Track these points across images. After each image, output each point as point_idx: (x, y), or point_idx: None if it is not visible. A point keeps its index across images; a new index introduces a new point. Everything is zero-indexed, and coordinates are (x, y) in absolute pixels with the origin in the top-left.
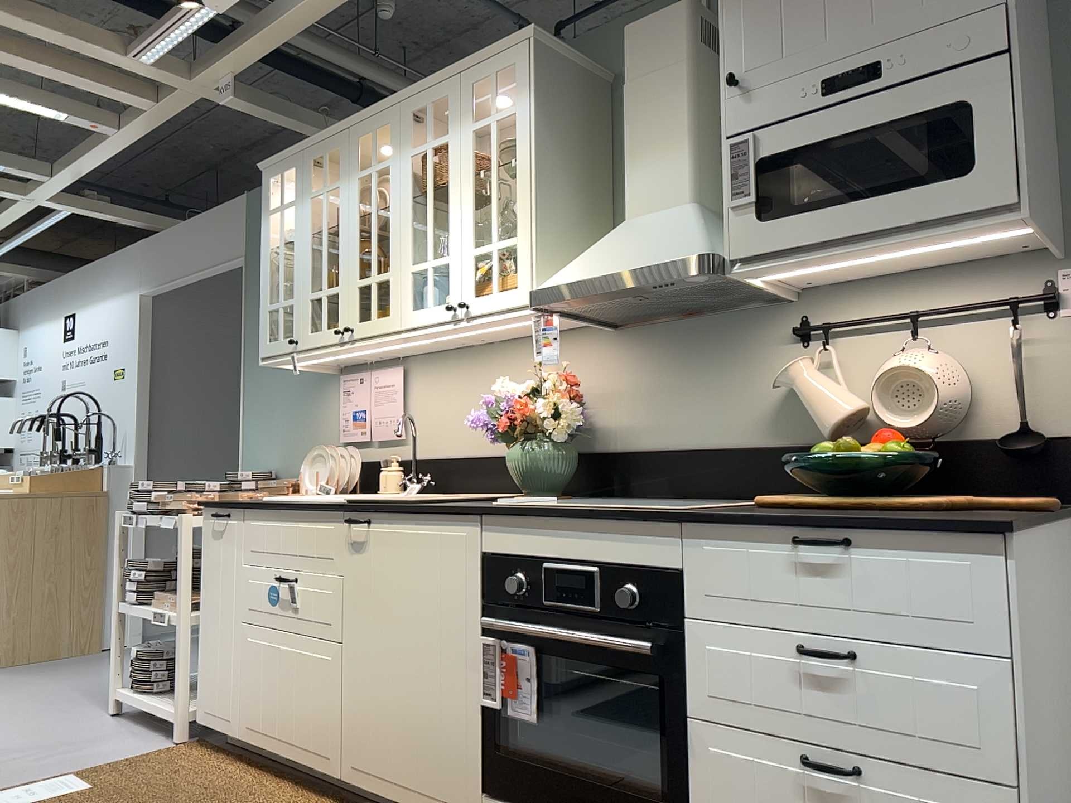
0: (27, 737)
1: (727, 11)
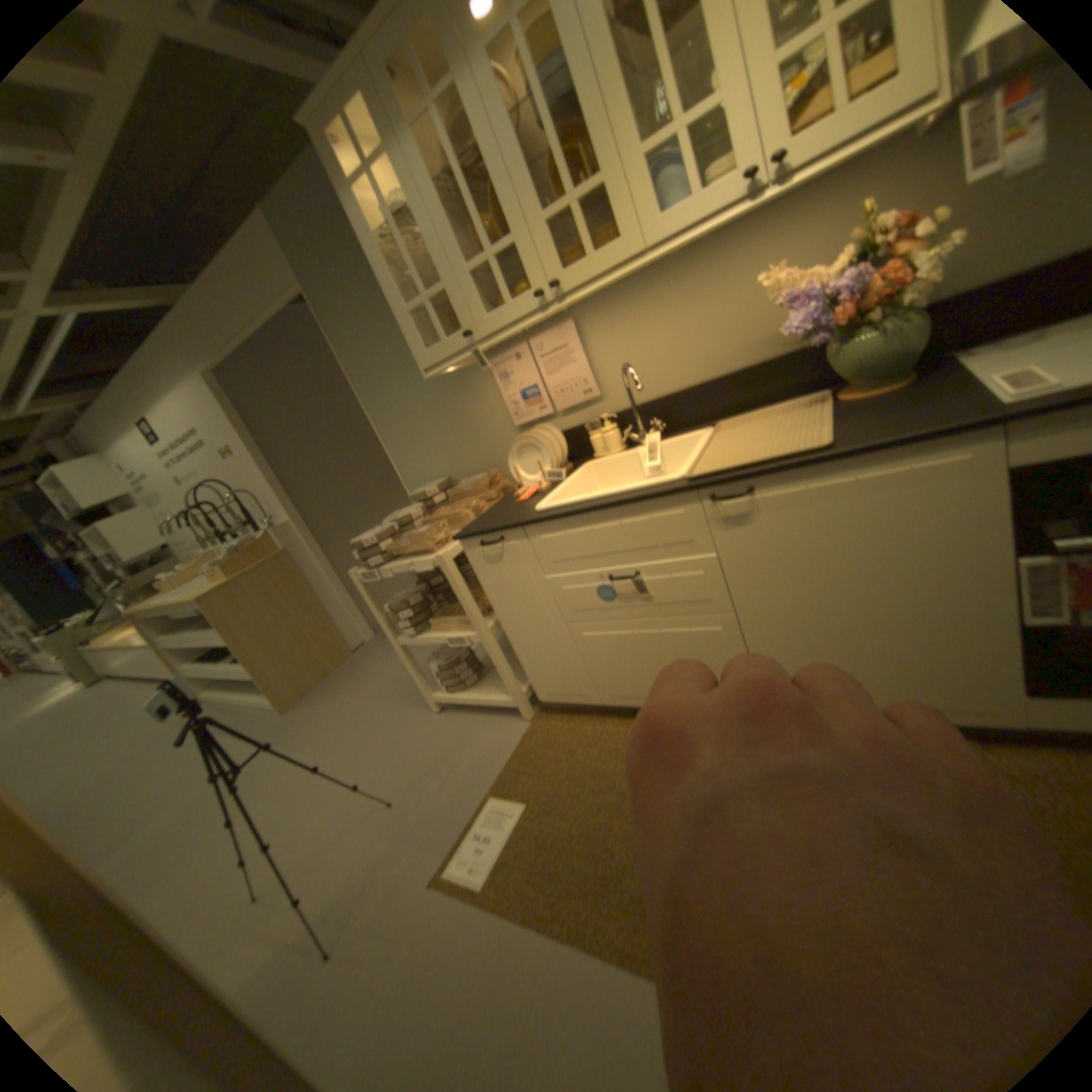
0: (400, 766)
1: None
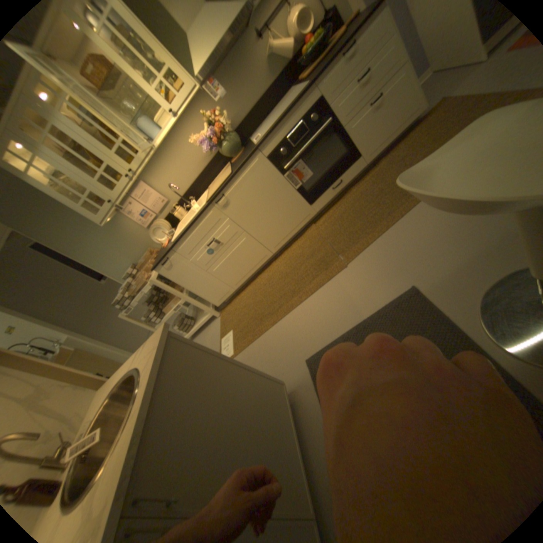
0: None
1: None
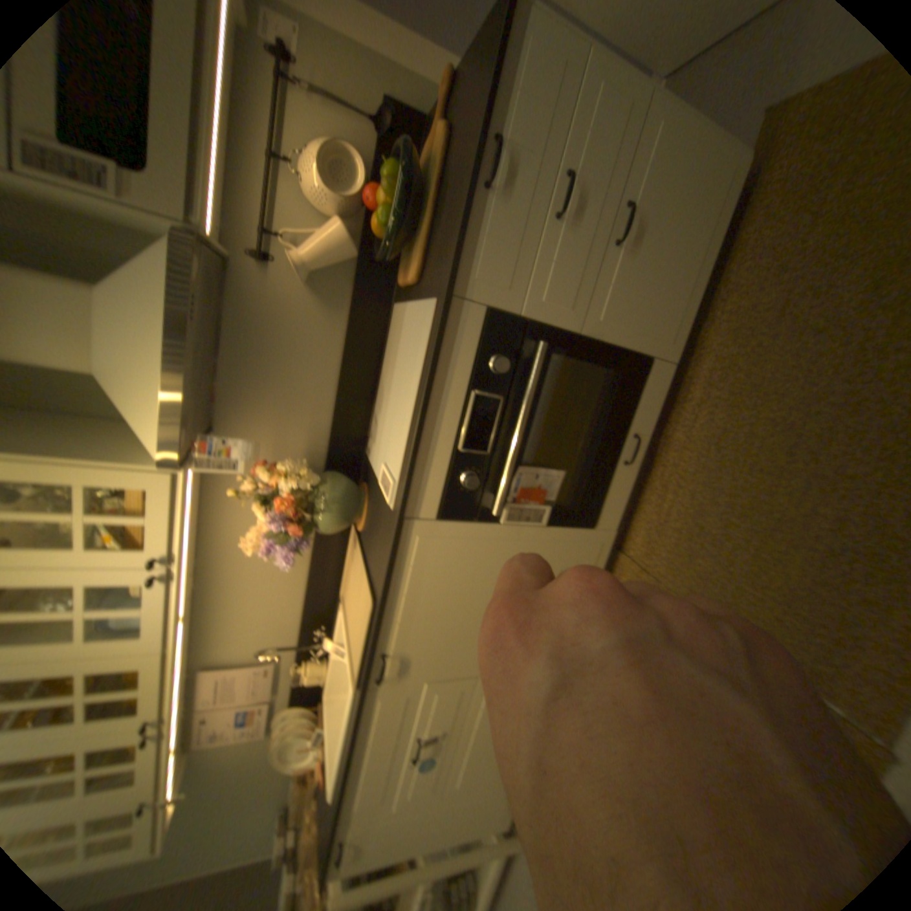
0: None
1: None
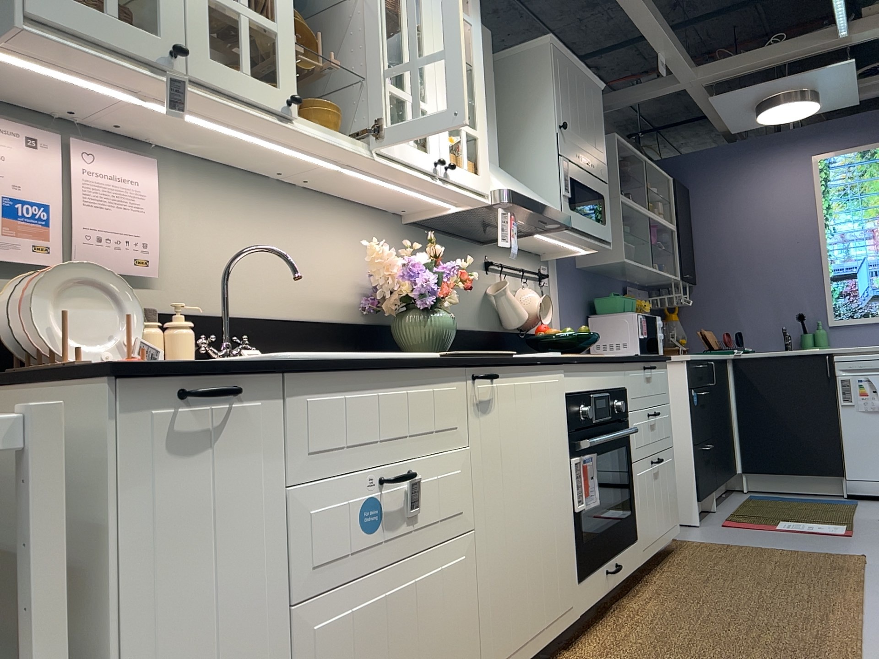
0: None
1: (557, 84)
